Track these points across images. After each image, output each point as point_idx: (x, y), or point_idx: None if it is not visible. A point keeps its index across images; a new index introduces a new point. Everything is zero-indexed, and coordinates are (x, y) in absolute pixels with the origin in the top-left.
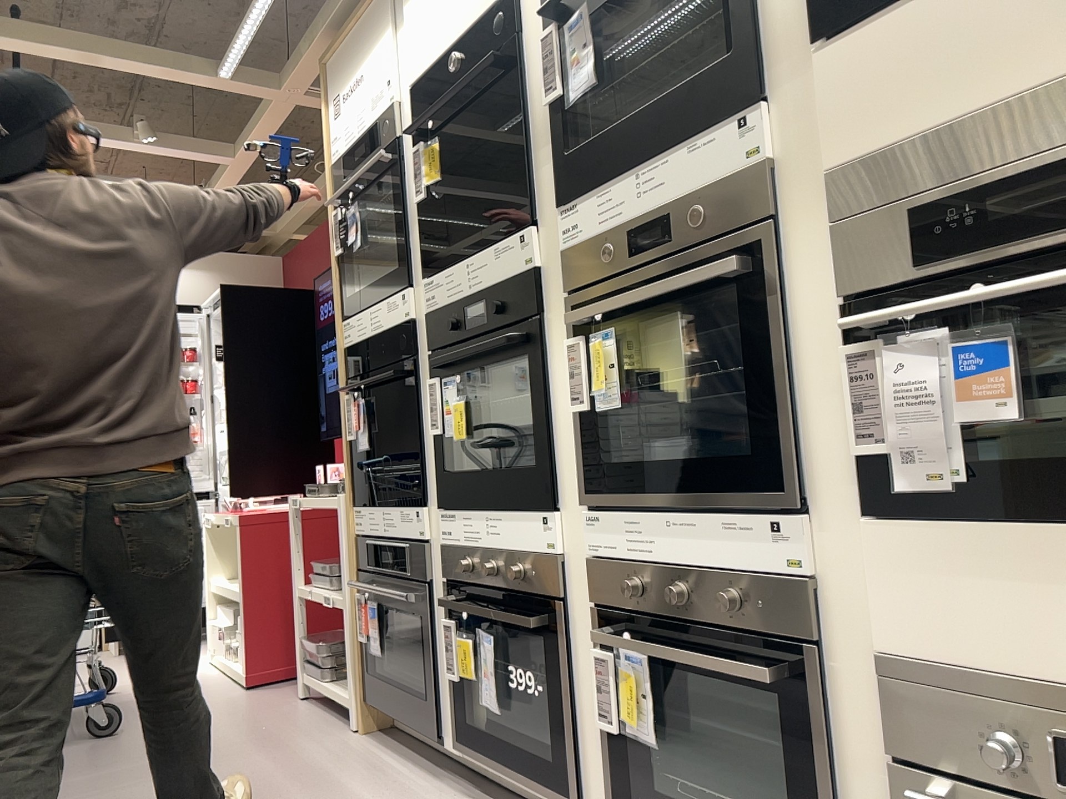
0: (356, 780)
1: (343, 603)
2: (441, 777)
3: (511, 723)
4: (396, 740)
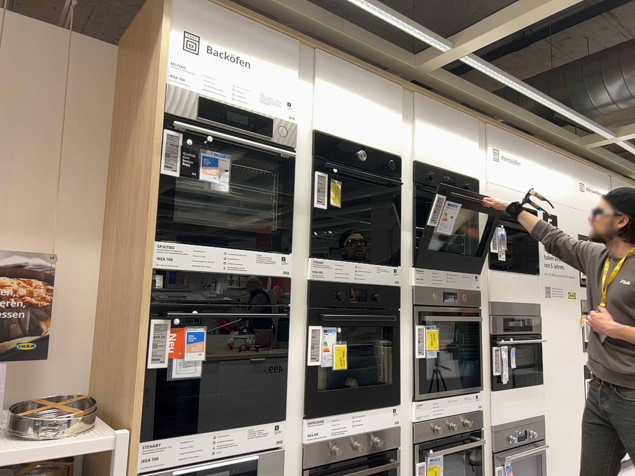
0: None
1: None
2: None
3: None
4: None
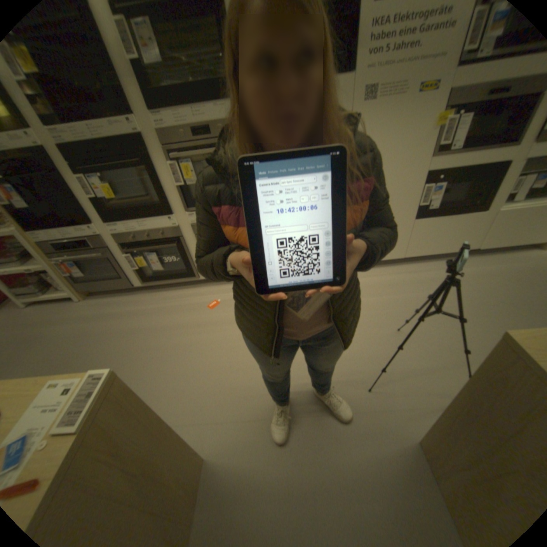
0: (109, 311)
1: (43, 269)
2: (135, 295)
3: (166, 271)
4: (100, 297)
